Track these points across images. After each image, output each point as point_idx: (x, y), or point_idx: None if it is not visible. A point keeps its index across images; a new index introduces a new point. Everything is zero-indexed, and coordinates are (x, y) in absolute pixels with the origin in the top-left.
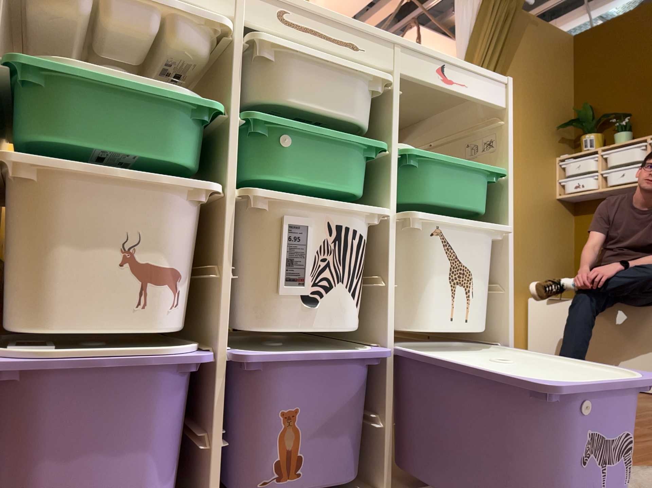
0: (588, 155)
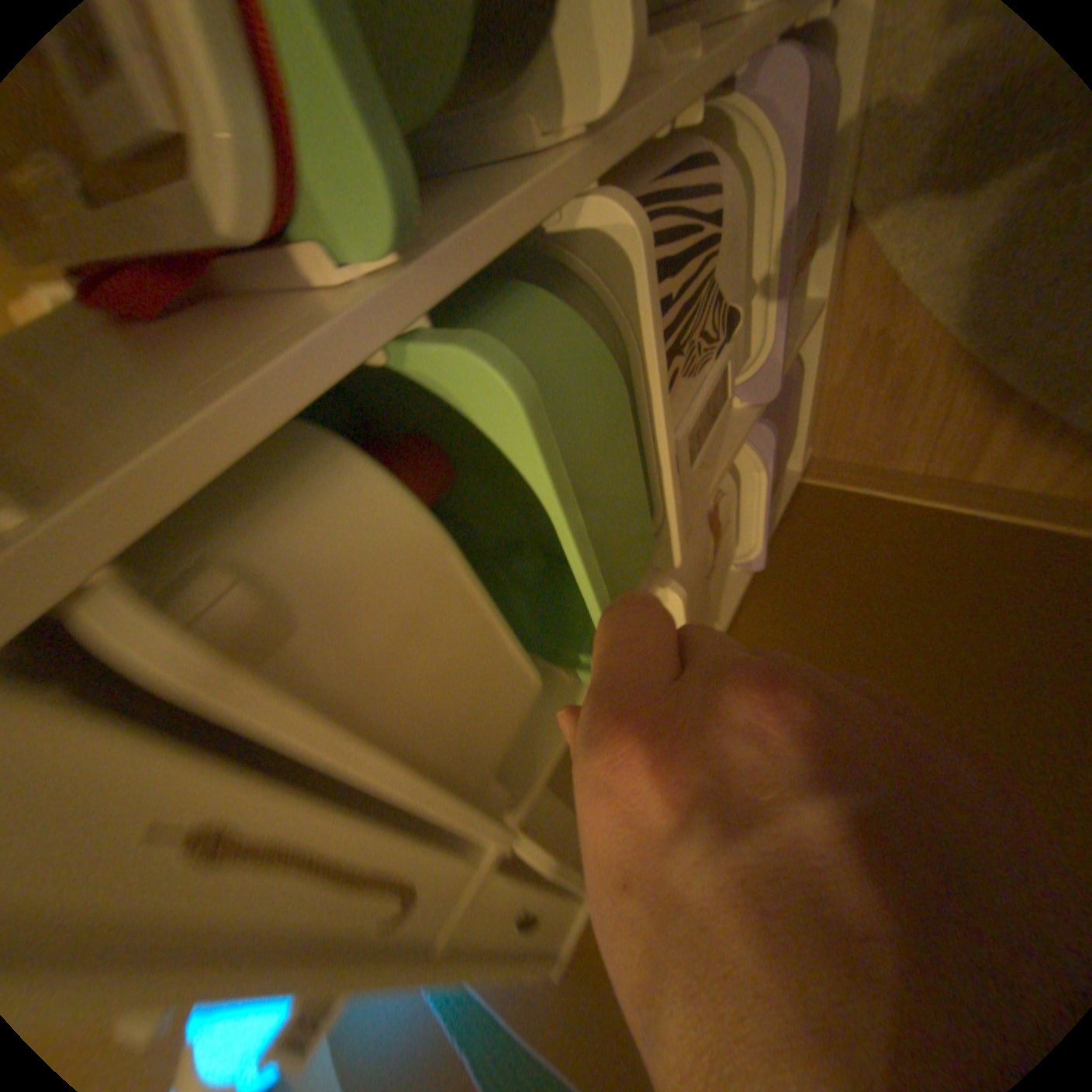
0: None
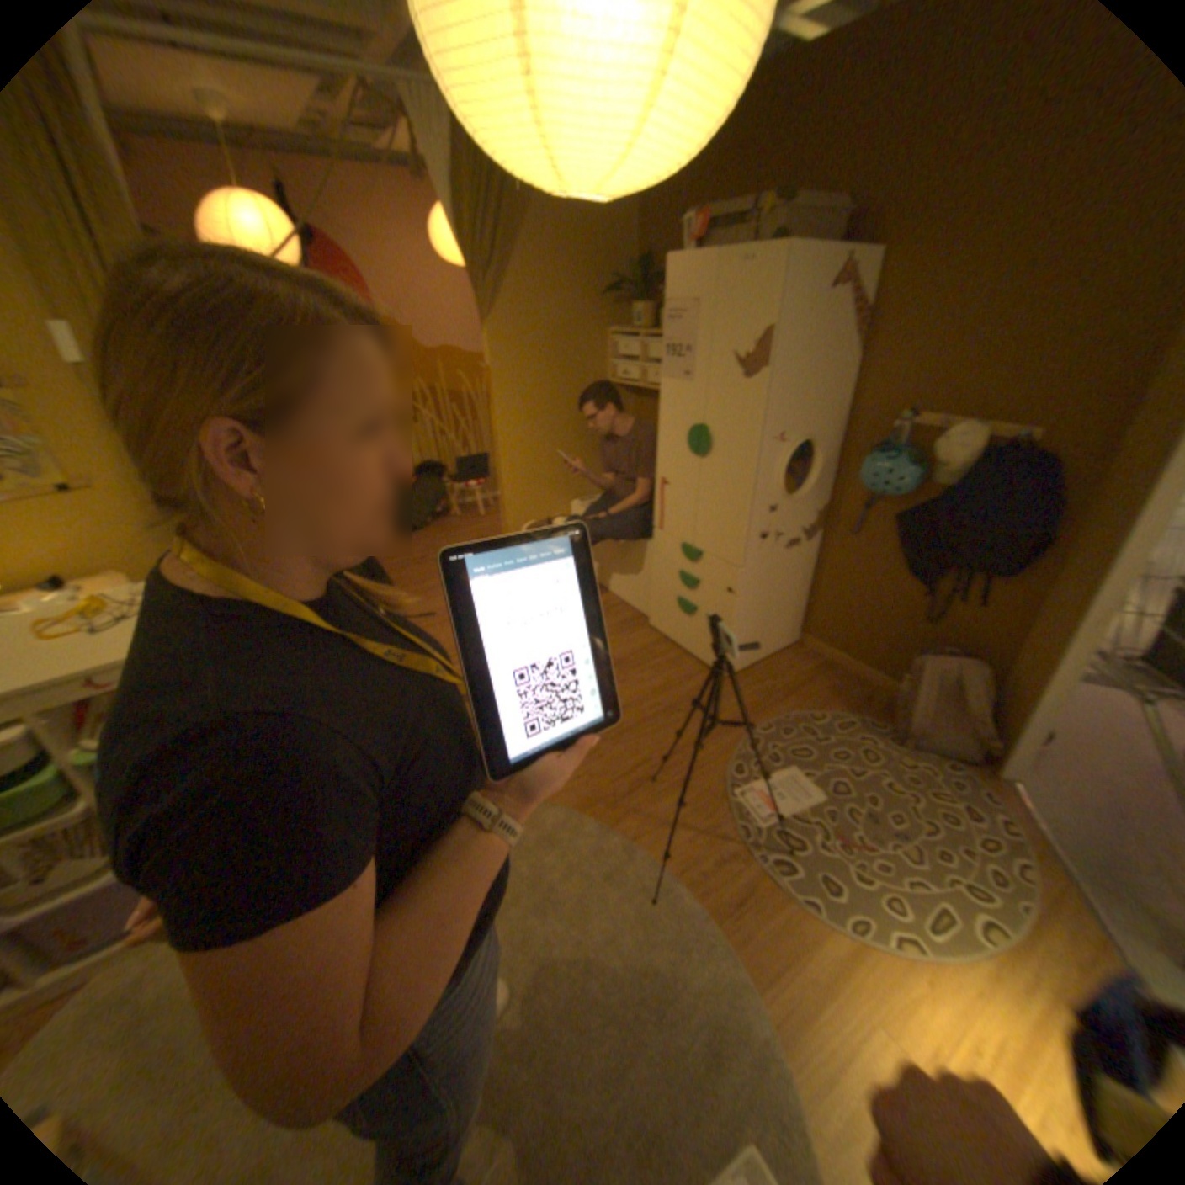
0: (638, 335)
